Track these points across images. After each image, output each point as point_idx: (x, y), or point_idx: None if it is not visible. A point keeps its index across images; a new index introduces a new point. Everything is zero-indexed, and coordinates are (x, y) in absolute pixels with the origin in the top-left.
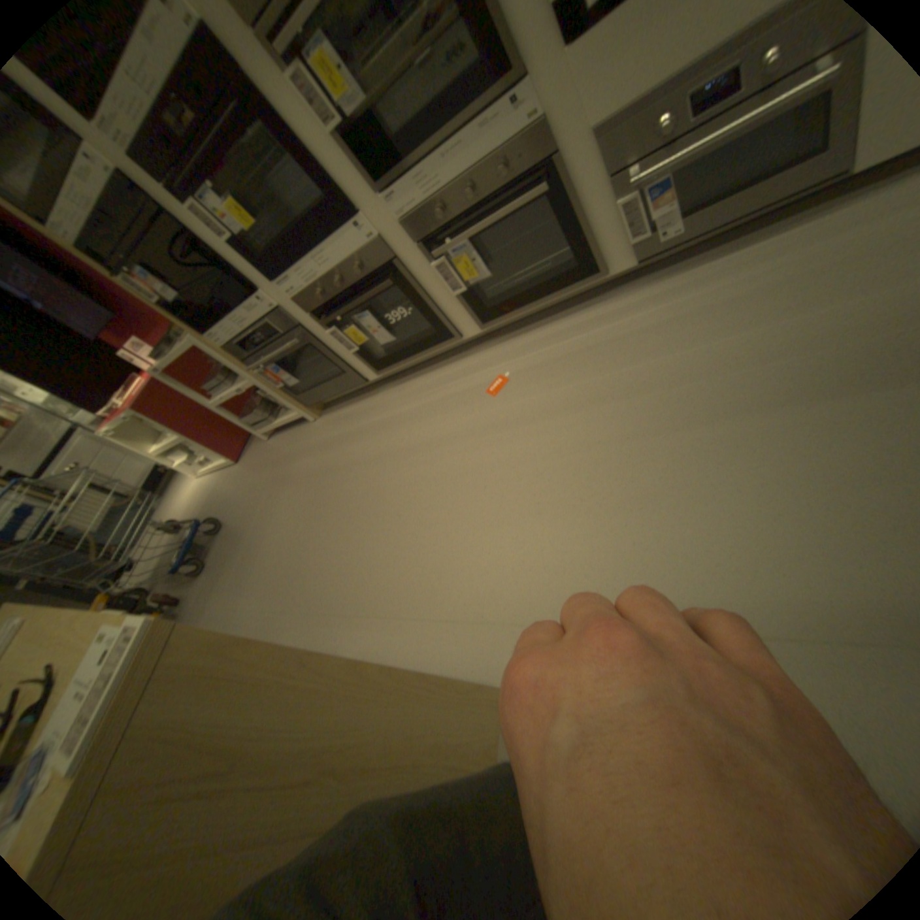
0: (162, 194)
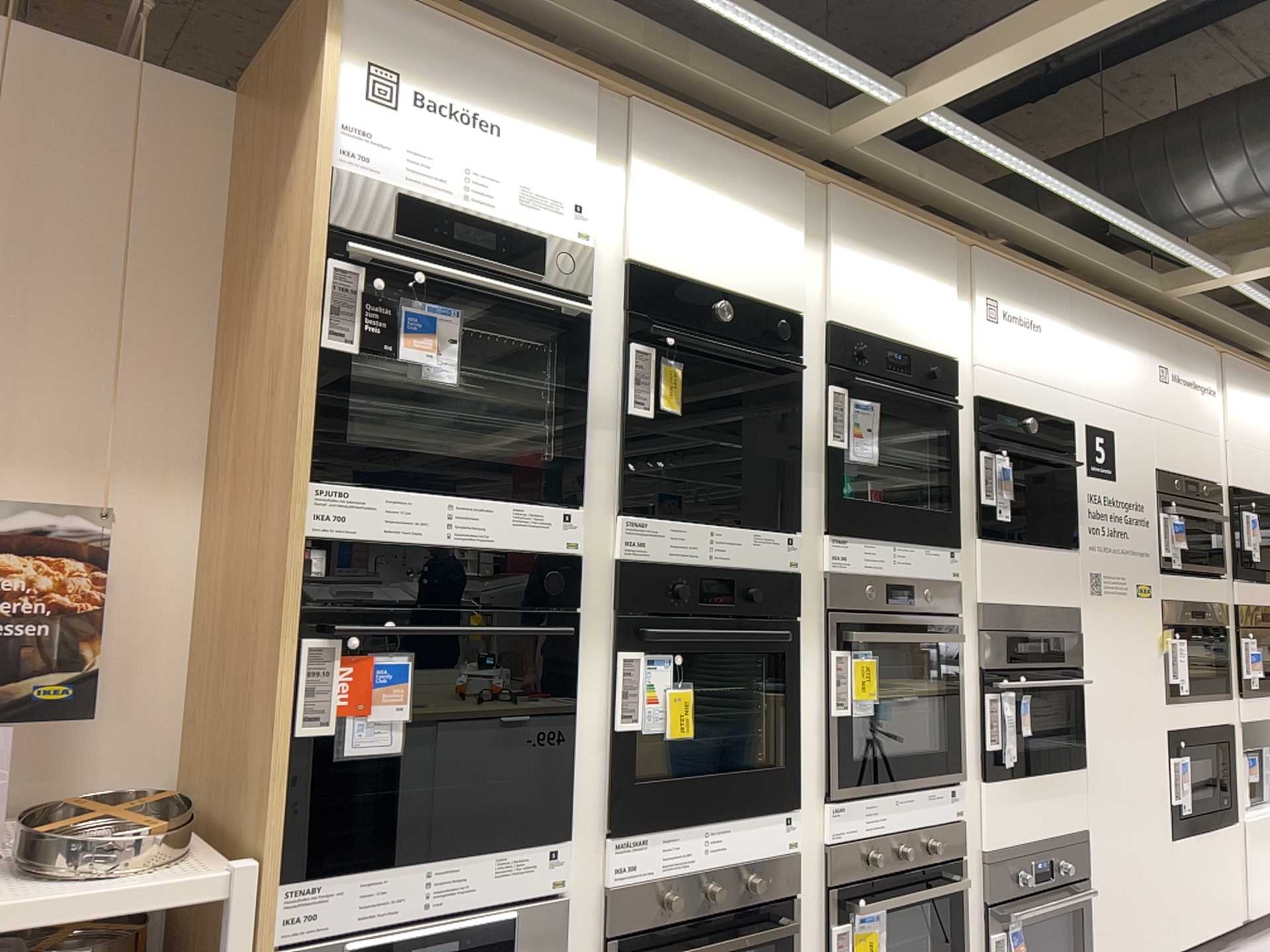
0: (598, 614)
